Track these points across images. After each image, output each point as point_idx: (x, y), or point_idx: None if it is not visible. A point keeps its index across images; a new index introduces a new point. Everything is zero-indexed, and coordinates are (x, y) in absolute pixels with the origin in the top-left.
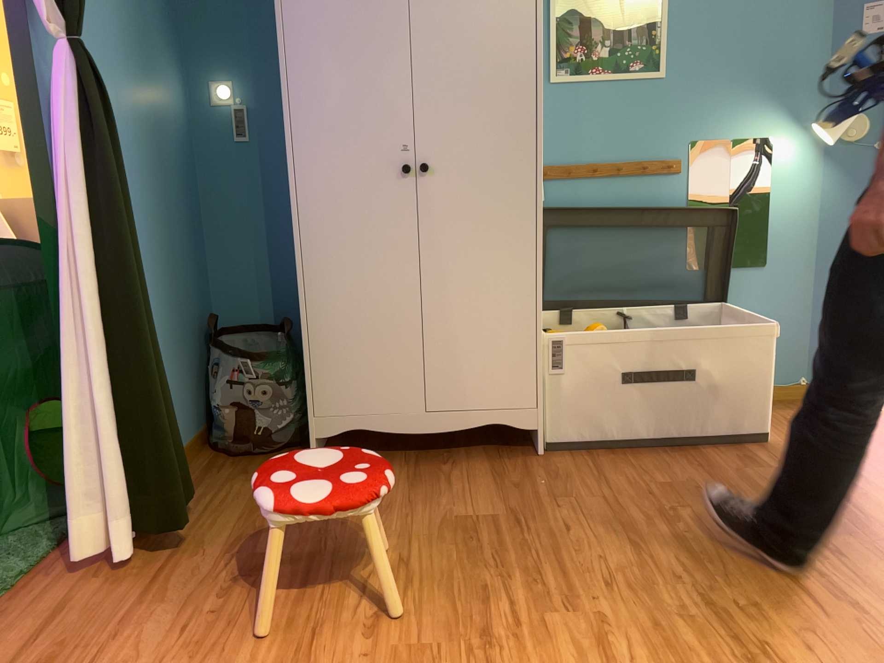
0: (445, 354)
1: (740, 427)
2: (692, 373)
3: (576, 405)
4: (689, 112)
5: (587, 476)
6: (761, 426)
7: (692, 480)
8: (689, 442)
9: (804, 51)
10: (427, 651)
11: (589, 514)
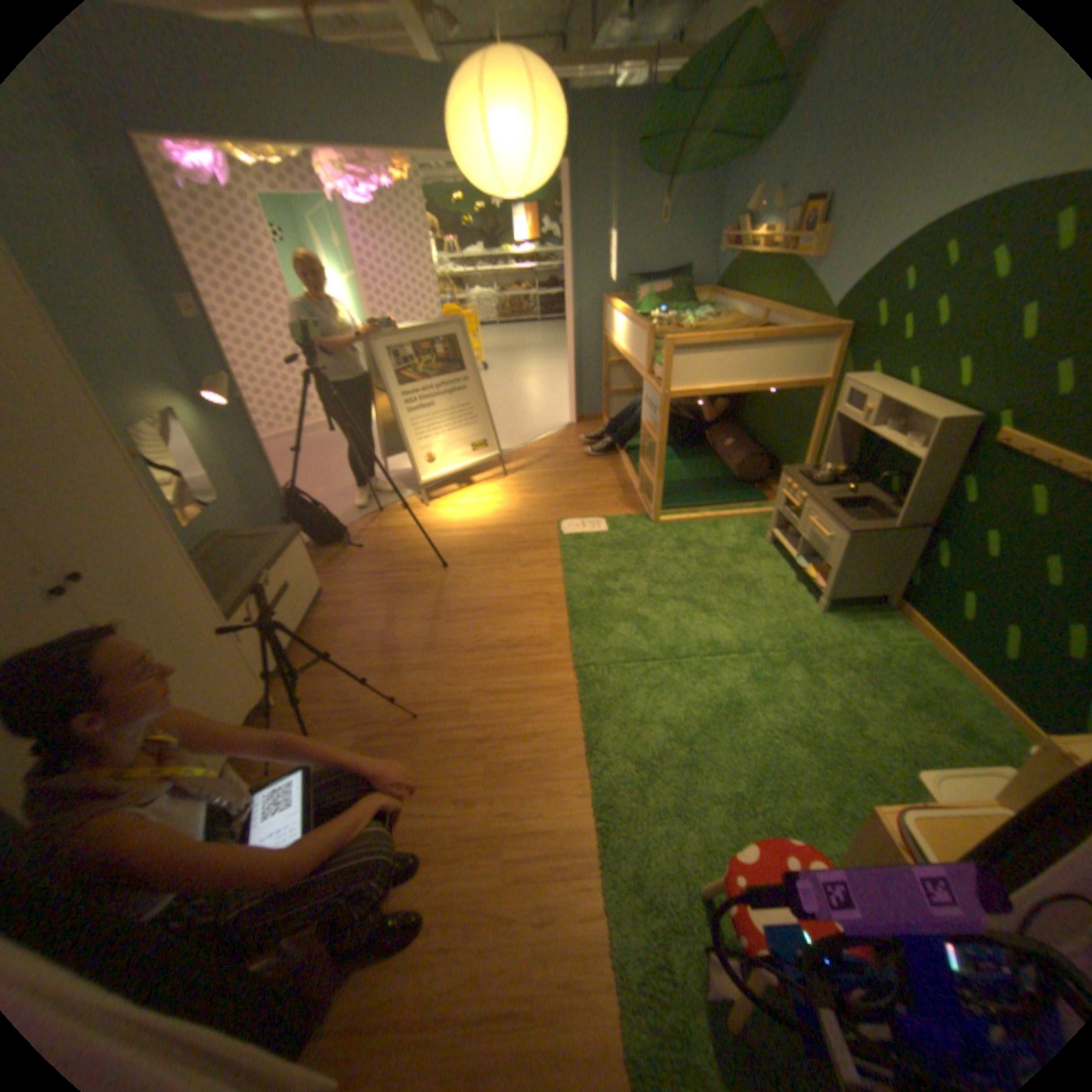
0: (185, 711)
1: (314, 593)
2: (288, 584)
3: (261, 657)
4: (113, 406)
5: (320, 679)
6: (319, 585)
7: (351, 631)
8: (306, 621)
9: (154, 337)
10: (484, 765)
11: (371, 683)
